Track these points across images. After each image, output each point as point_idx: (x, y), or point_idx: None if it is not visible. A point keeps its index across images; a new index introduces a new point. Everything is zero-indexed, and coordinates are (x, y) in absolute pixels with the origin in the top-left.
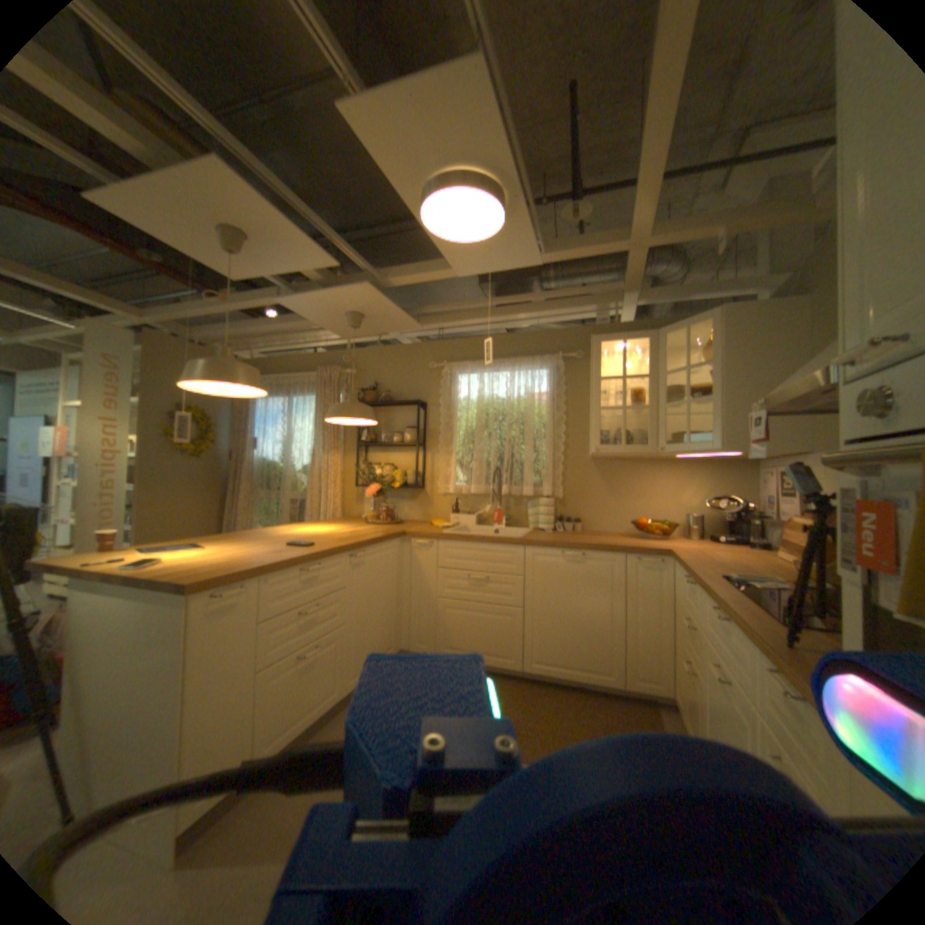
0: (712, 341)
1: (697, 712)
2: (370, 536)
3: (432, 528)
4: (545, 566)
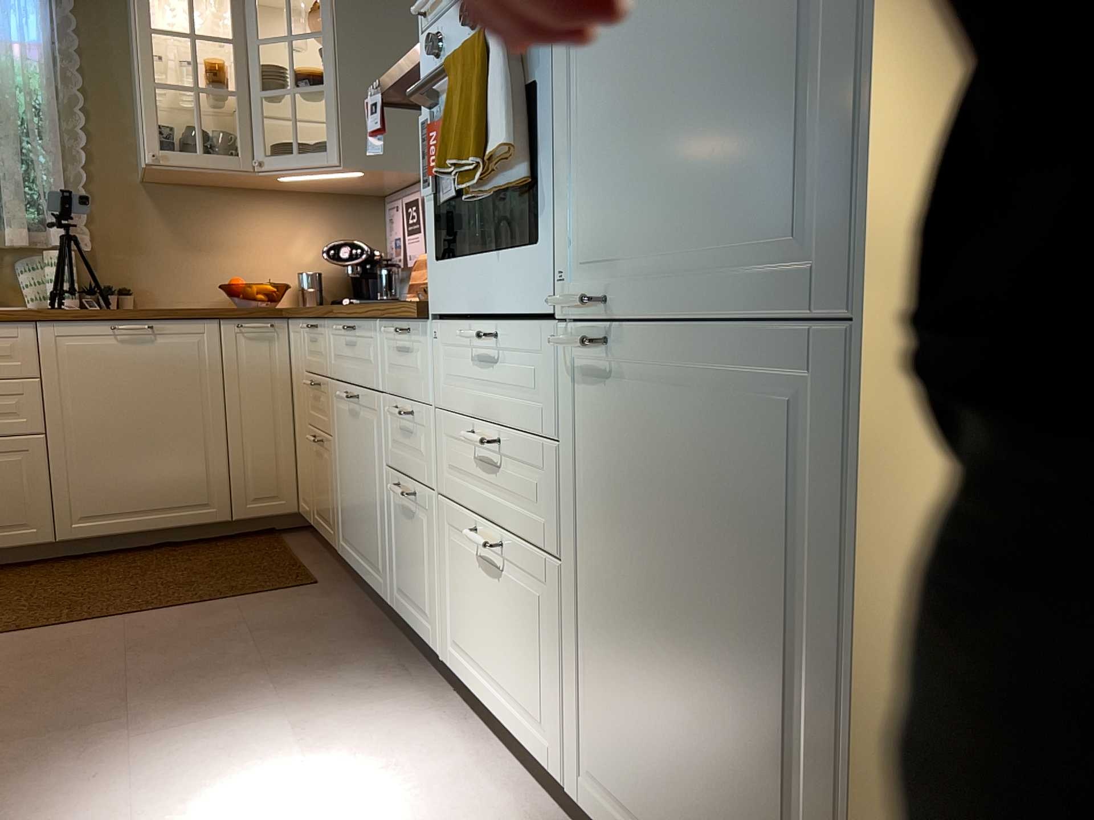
0: (320, 5)
1: (326, 481)
2: None
3: None
4: (81, 354)
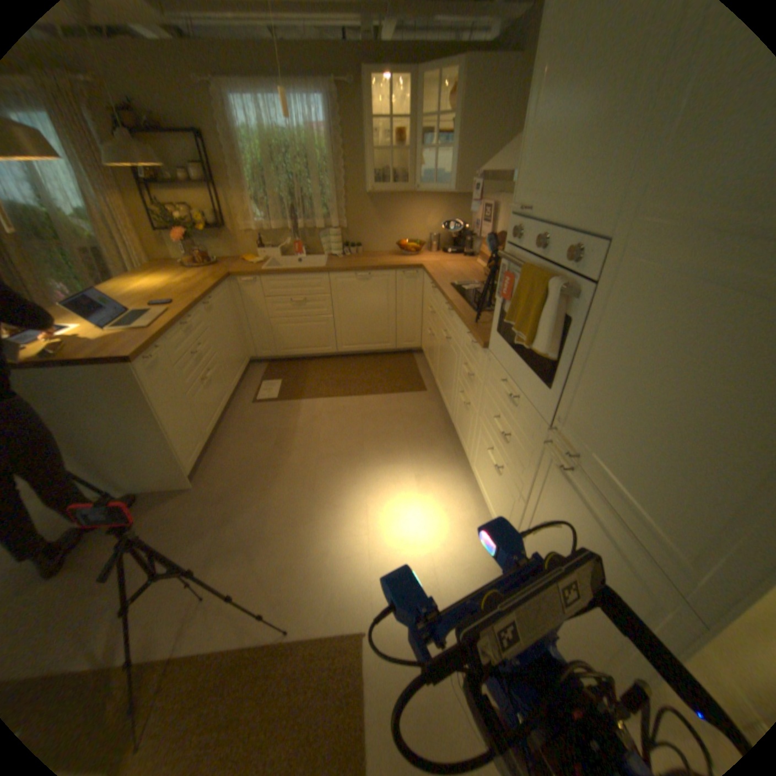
0: (455, 85)
1: (432, 352)
2: (206, 284)
3: (247, 265)
4: (344, 286)
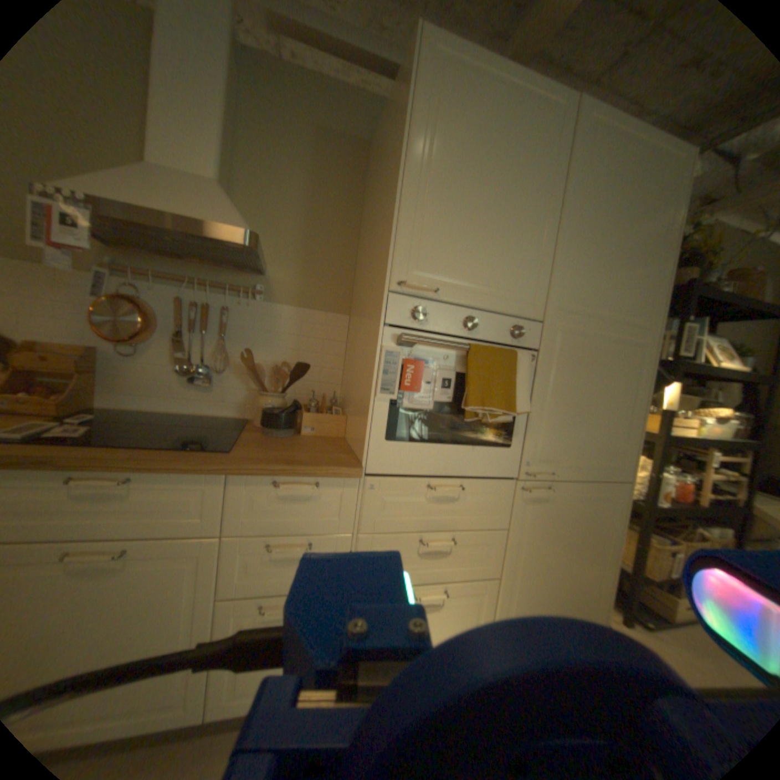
0: None
1: None
2: None
3: None
4: None
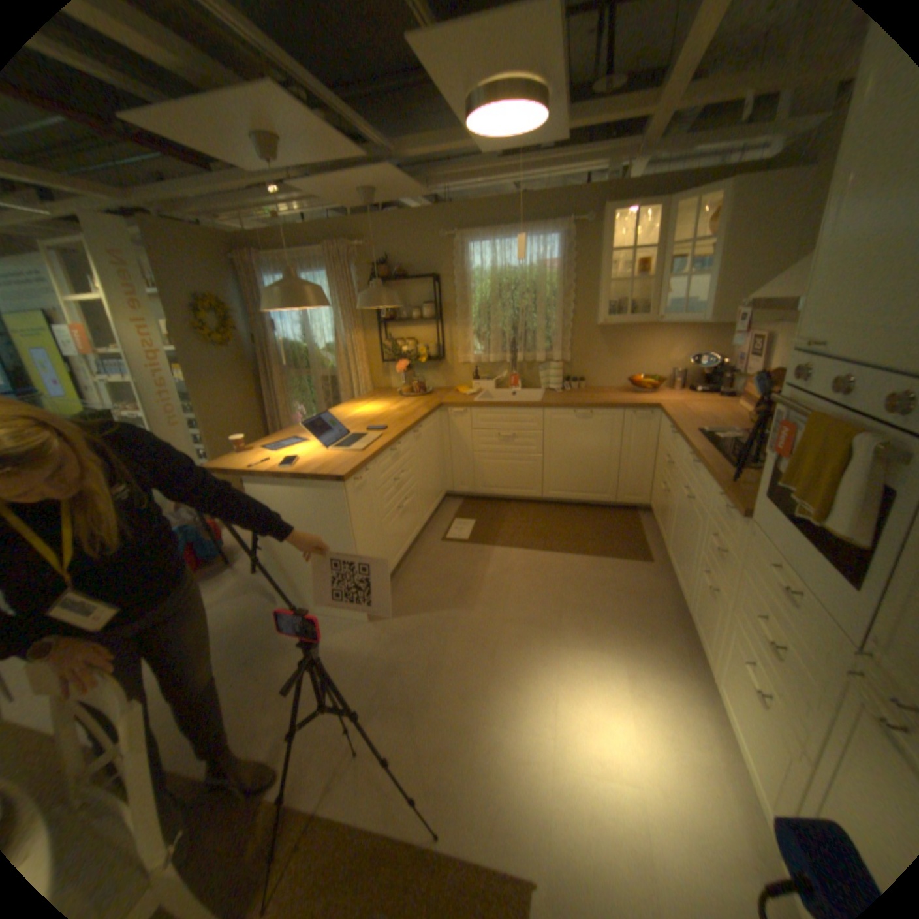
0: (719, 208)
1: (667, 512)
2: (419, 413)
3: (460, 396)
4: (559, 423)
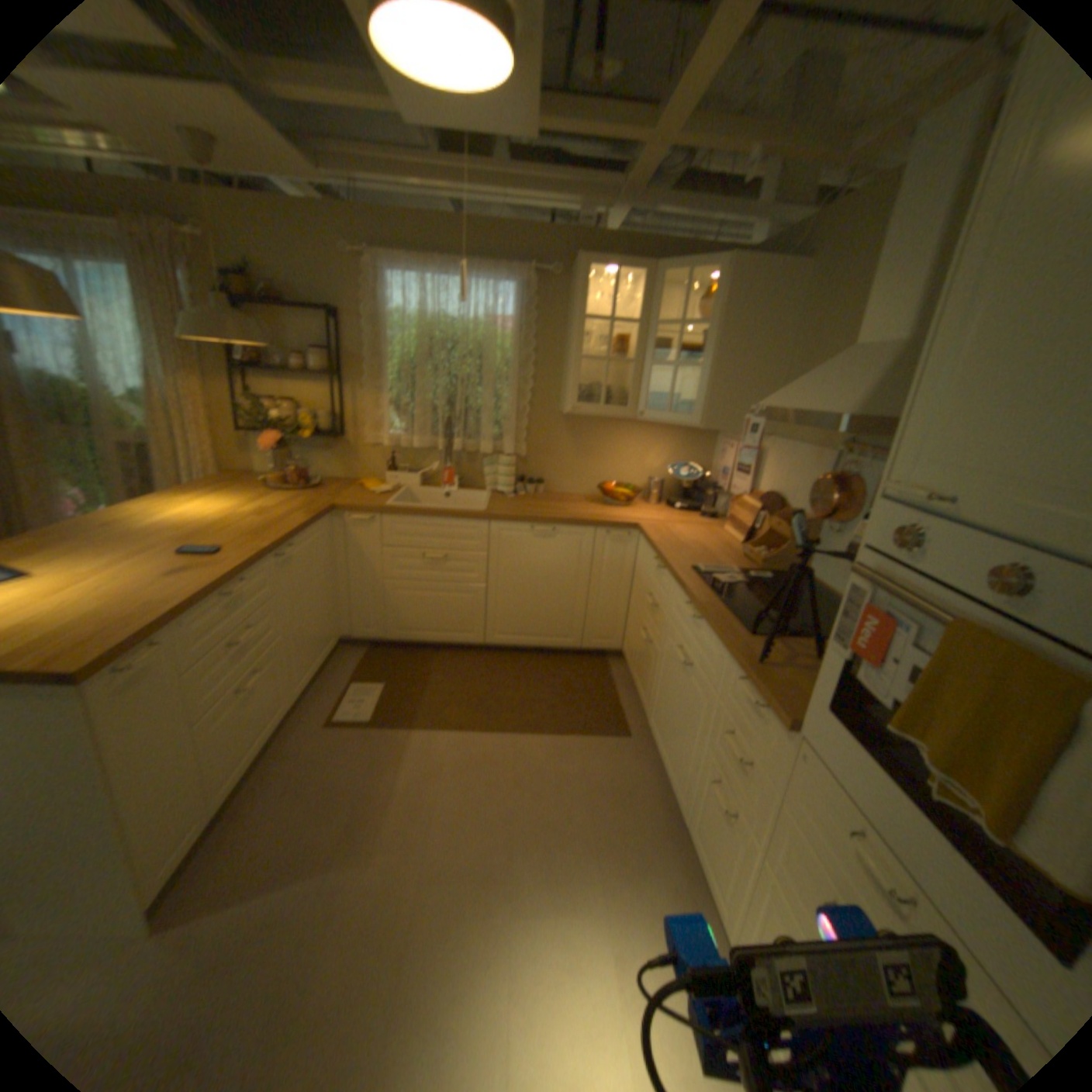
0: (710, 288)
1: (649, 669)
2: (292, 520)
3: (367, 493)
4: (512, 541)
